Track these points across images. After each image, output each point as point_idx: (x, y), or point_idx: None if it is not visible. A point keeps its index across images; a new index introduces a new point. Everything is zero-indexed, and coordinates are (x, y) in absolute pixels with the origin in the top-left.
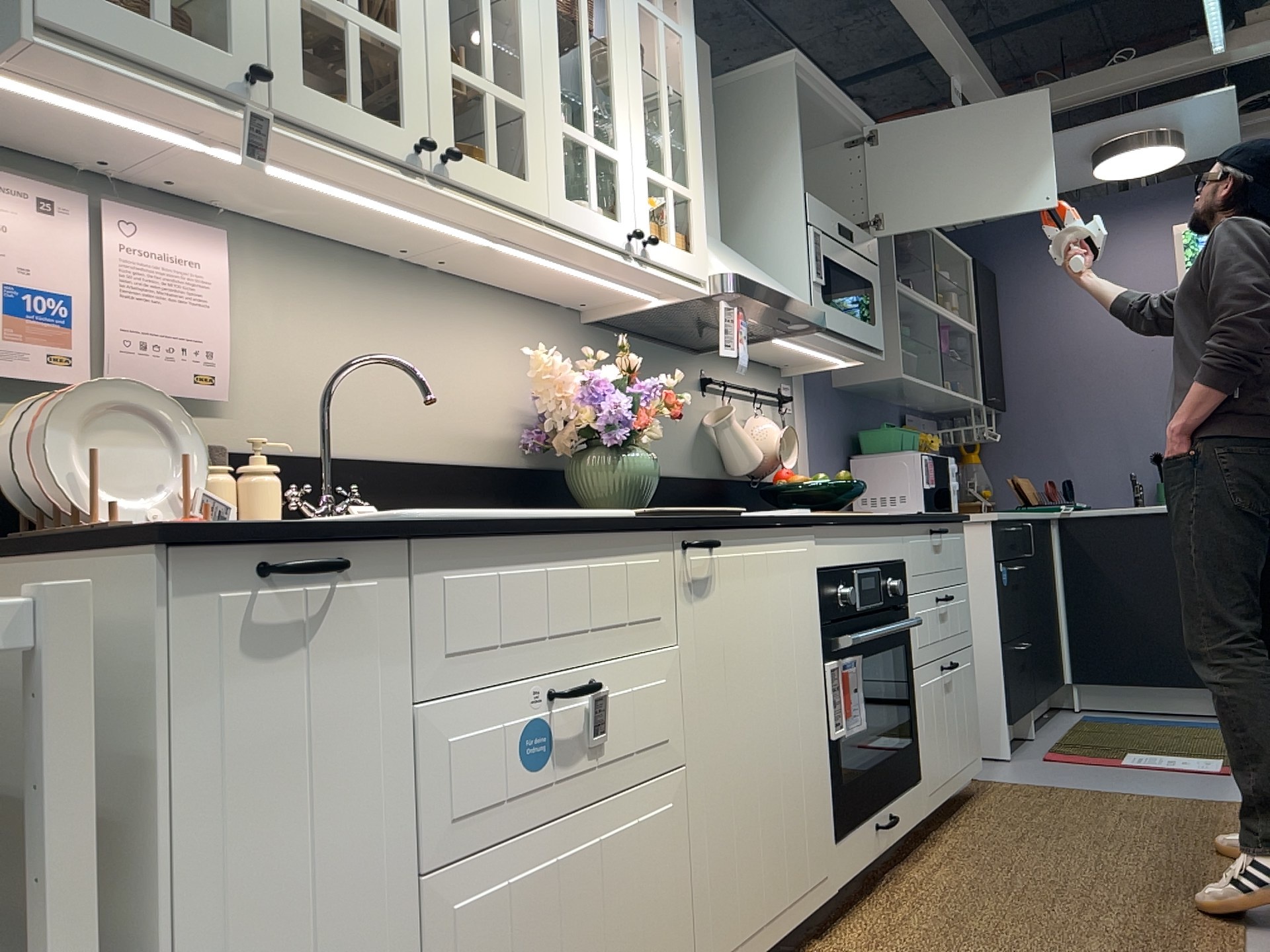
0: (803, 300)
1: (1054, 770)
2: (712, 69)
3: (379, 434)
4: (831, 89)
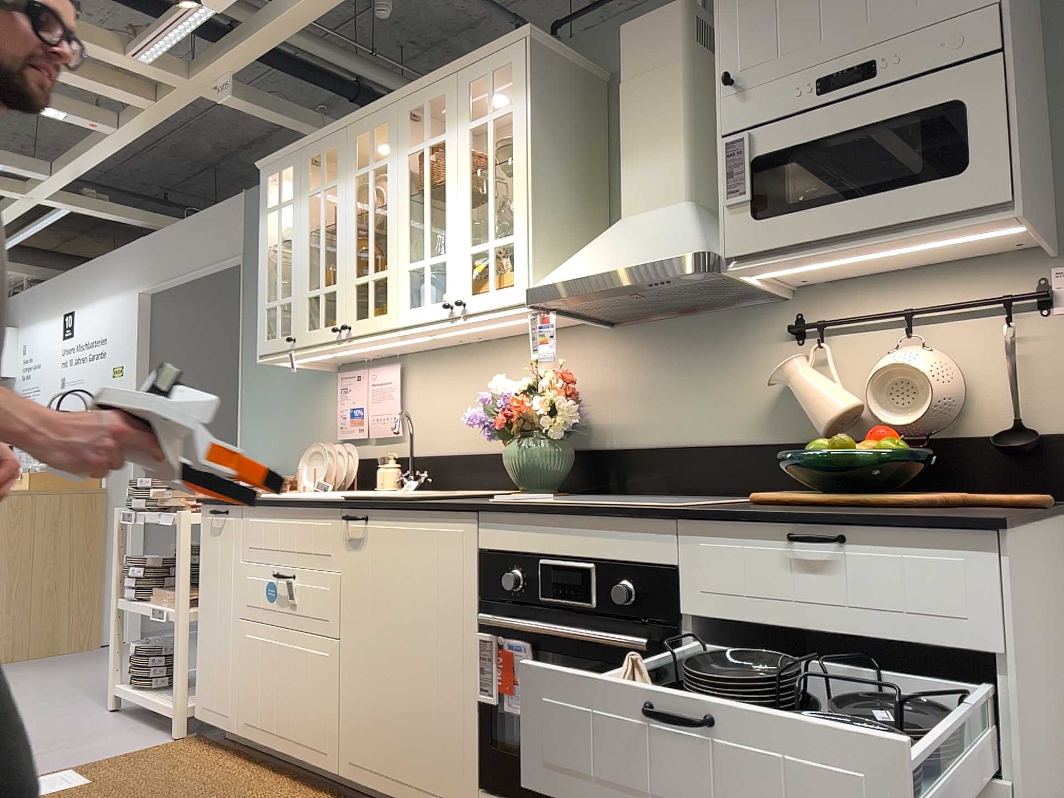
0: (677, 248)
1: None
2: (685, 18)
3: (461, 440)
4: None
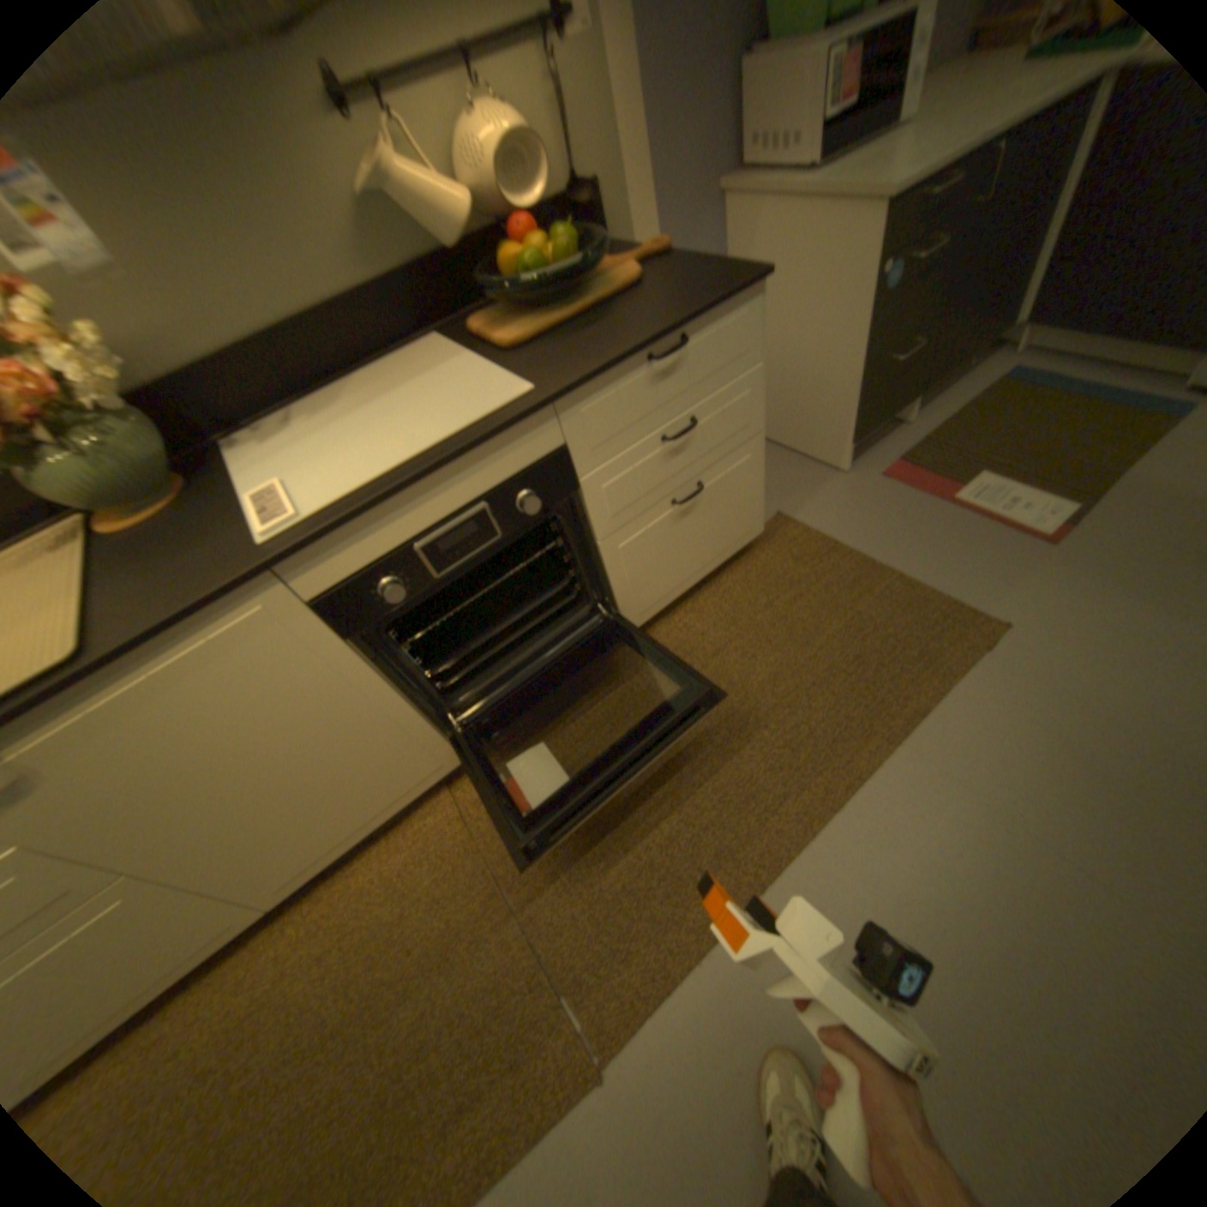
0: None
1: (870, 503)
2: None
3: None
4: None
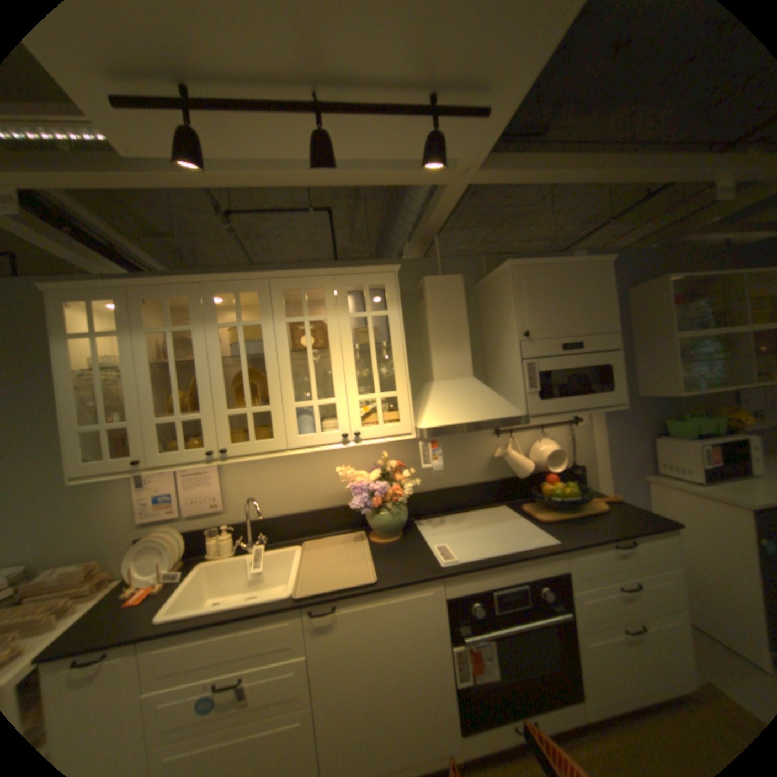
0: (509, 411)
1: None
2: (464, 284)
3: (288, 505)
4: (553, 261)
